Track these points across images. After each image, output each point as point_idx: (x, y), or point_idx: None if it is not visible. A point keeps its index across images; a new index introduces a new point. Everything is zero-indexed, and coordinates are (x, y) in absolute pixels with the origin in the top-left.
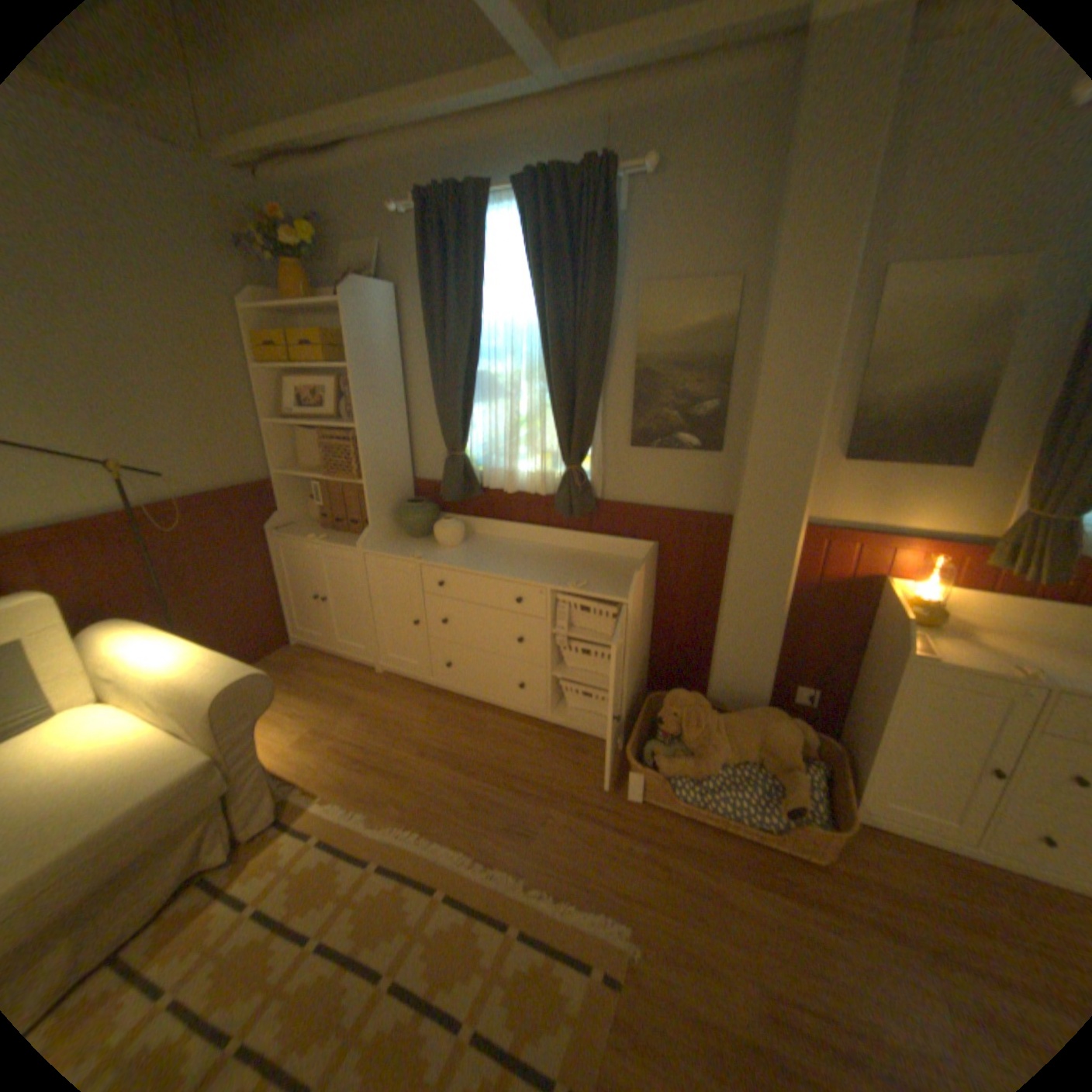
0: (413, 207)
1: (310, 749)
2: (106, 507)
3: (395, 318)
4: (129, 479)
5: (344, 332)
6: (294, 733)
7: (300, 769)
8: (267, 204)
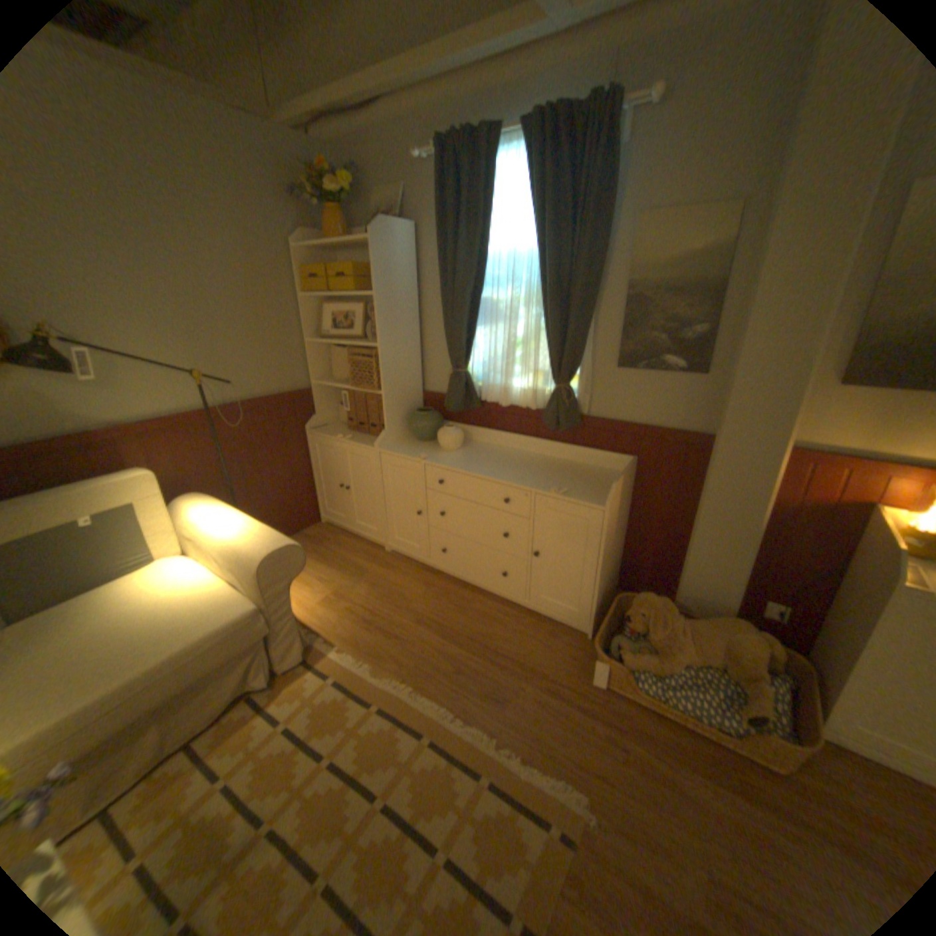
0: (433, 152)
1: (331, 608)
2: (191, 406)
3: (413, 252)
4: (208, 385)
5: (372, 265)
6: (320, 593)
7: (323, 623)
8: (316, 157)
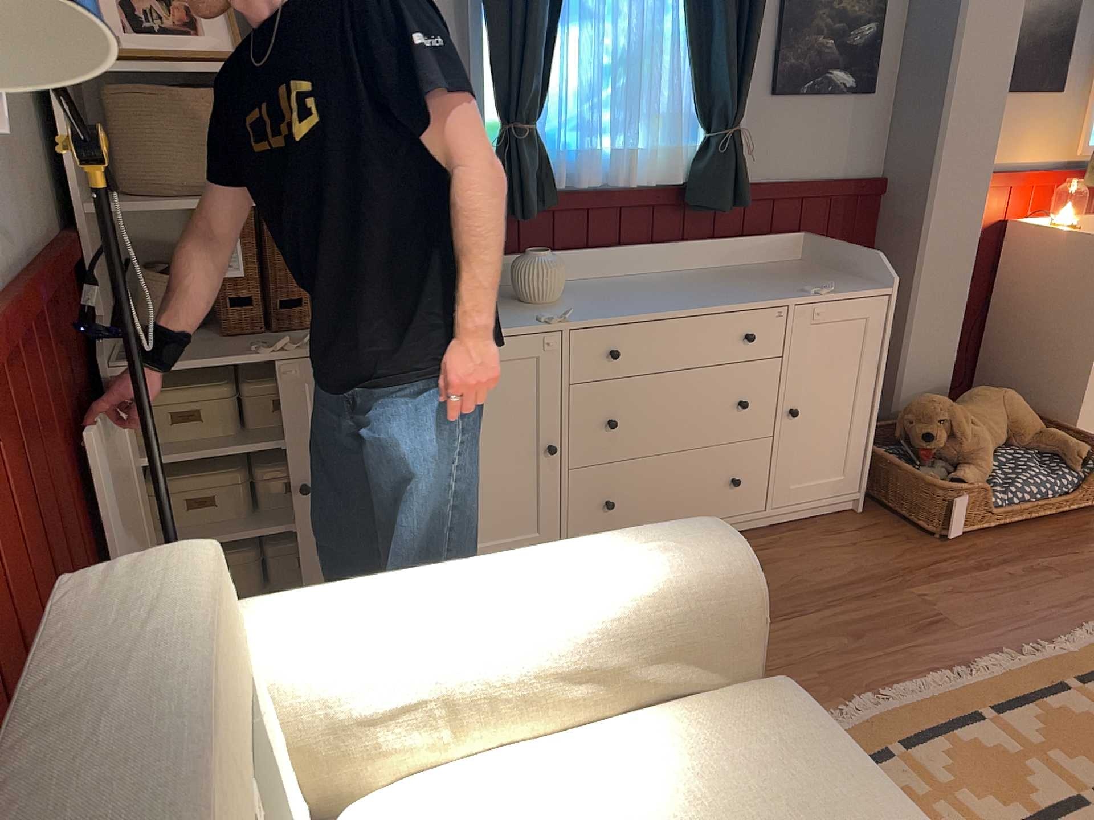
0: None
1: None
2: None
3: None
4: None
5: None
6: None
7: None
8: None
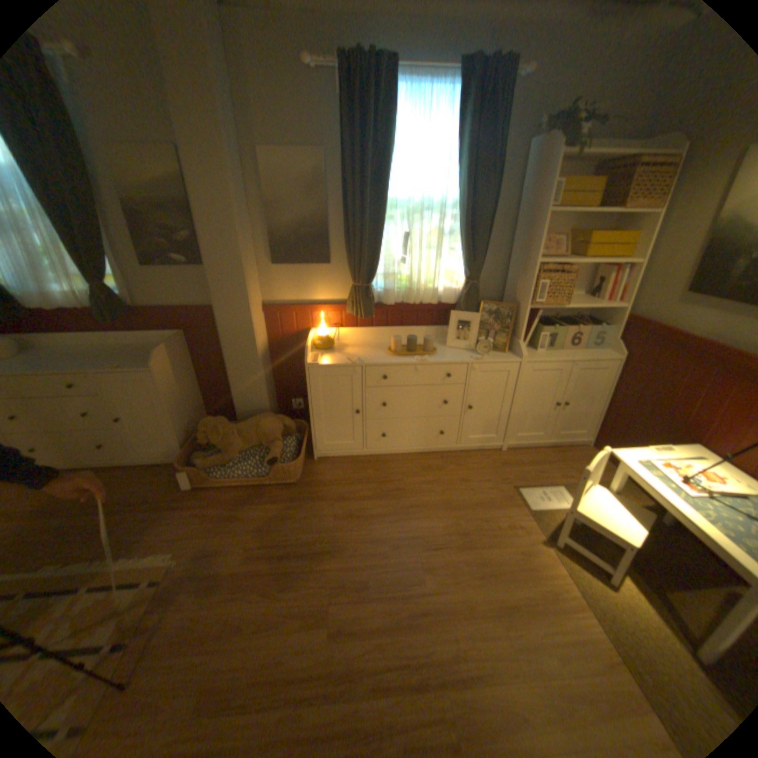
0: None
1: None
2: None
3: None
4: None
5: None
6: None
7: None
8: None
